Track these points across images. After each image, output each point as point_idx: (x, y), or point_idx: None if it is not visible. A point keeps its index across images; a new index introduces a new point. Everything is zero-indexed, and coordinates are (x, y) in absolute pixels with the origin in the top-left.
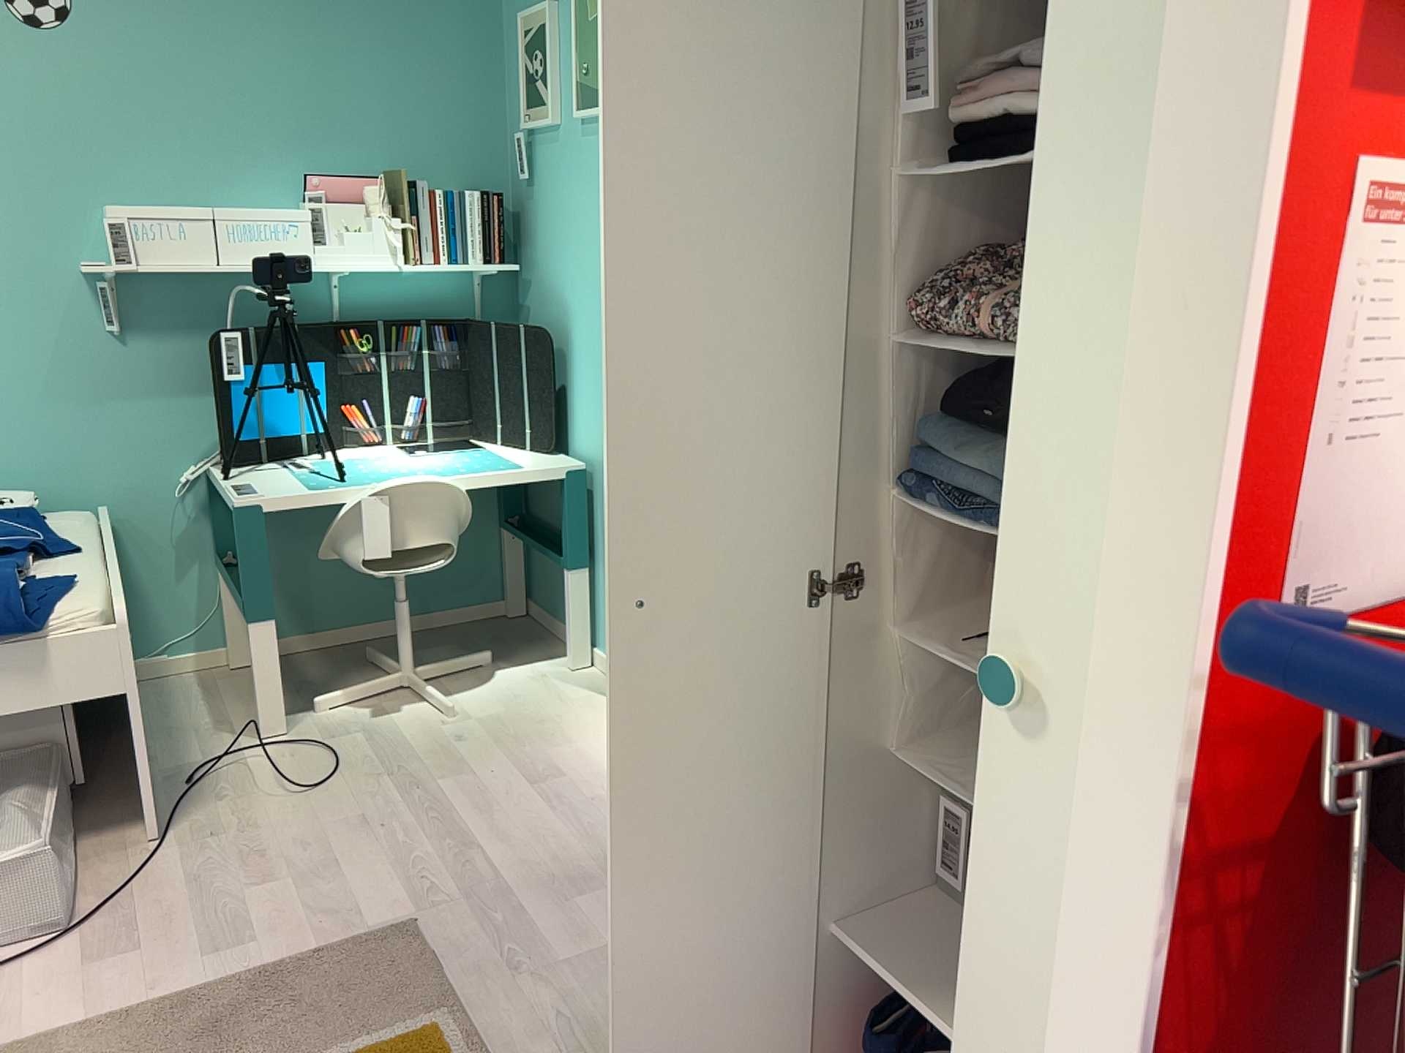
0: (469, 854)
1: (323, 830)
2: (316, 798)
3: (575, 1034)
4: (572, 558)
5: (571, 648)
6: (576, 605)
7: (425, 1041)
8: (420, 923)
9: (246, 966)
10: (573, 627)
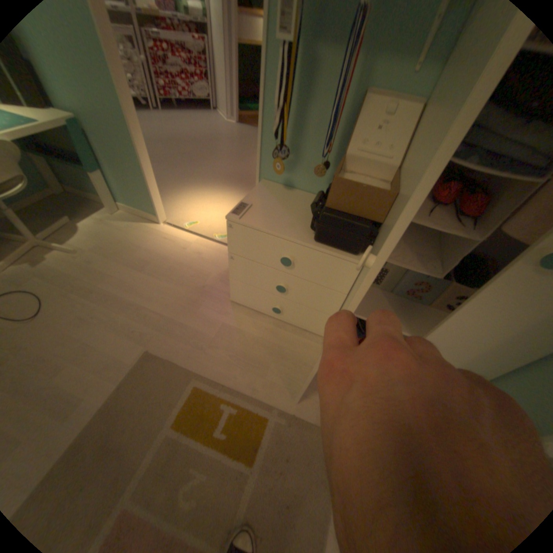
0: (142, 313)
1: (63, 334)
2: (43, 320)
3: (240, 361)
4: (87, 167)
5: (102, 204)
6: (96, 186)
7: (196, 397)
8: (150, 352)
9: (89, 415)
10: (99, 196)
